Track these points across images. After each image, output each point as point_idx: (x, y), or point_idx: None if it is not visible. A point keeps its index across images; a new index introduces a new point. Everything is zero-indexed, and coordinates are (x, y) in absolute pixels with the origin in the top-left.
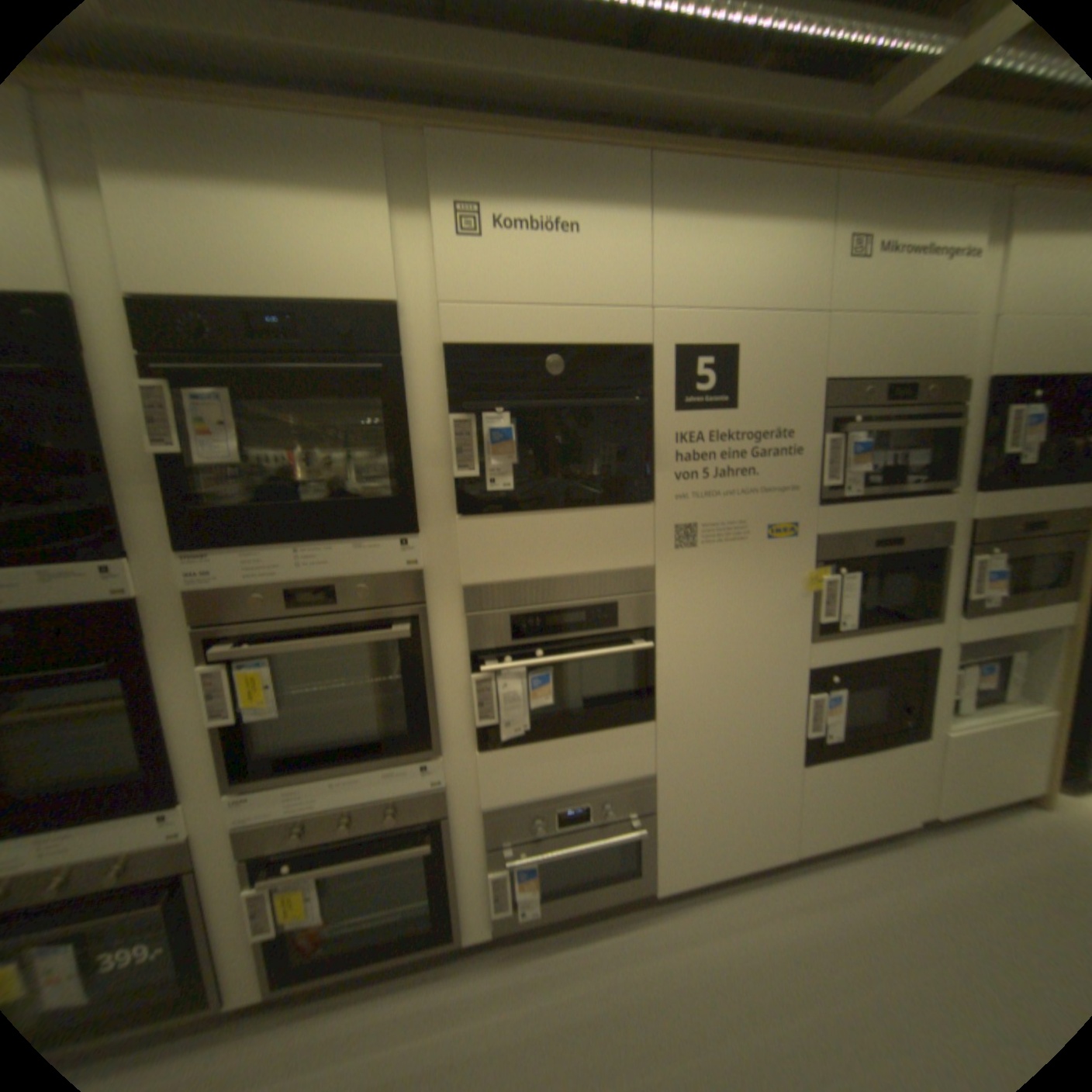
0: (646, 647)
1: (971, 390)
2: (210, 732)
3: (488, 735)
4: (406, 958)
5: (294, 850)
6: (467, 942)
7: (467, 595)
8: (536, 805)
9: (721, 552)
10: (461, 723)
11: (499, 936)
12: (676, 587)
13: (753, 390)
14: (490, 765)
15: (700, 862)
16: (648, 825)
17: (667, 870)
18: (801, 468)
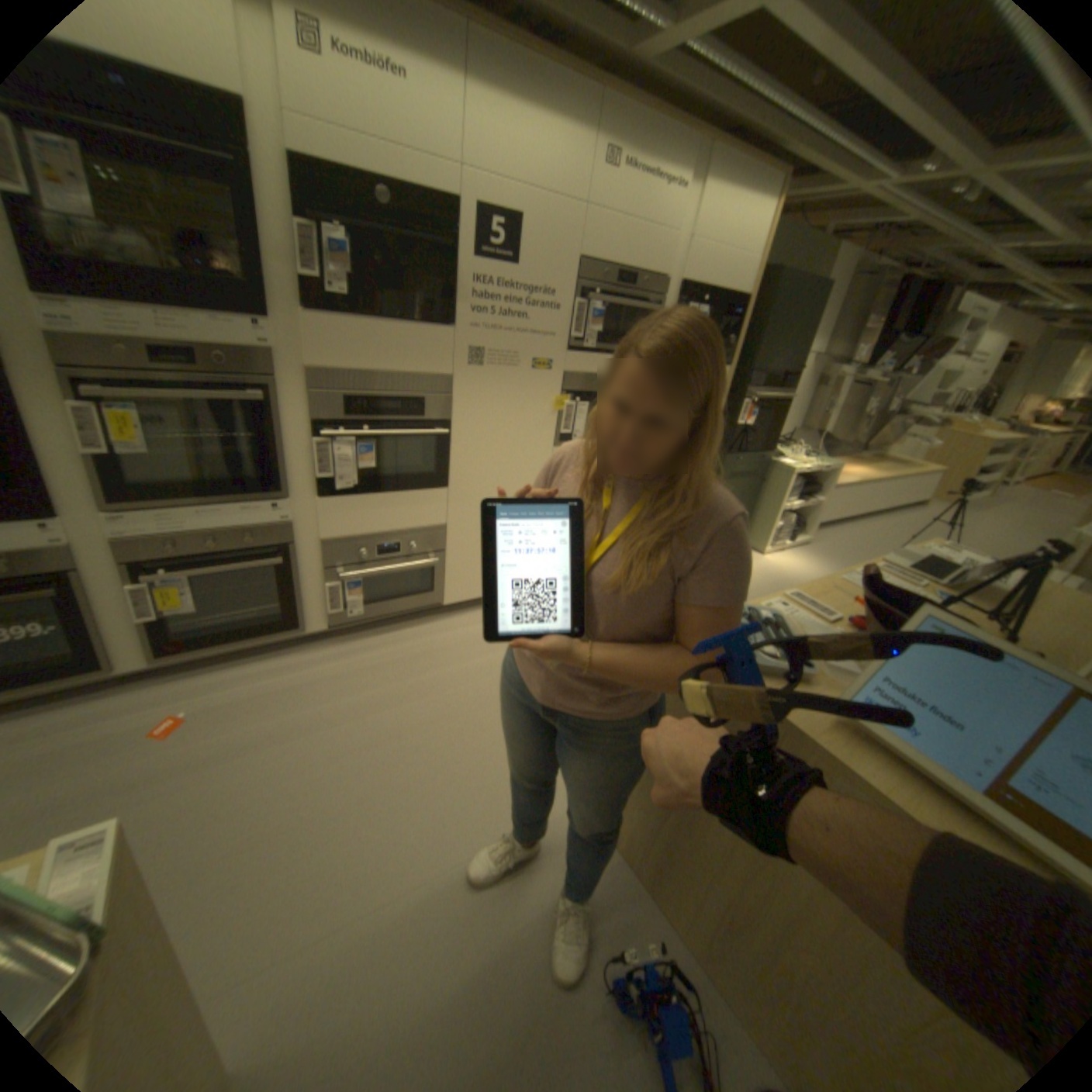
0: (442, 433)
1: (668, 288)
2: (81, 459)
3: (324, 485)
4: (262, 639)
5: (167, 558)
6: (308, 632)
7: (308, 376)
8: (360, 538)
9: (498, 373)
10: (303, 475)
11: (332, 628)
12: (466, 394)
13: (530, 254)
14: (326, 507)
15: (471, 583)
16: (438, 557)
17: (449, 588)
18: (557, 321)
